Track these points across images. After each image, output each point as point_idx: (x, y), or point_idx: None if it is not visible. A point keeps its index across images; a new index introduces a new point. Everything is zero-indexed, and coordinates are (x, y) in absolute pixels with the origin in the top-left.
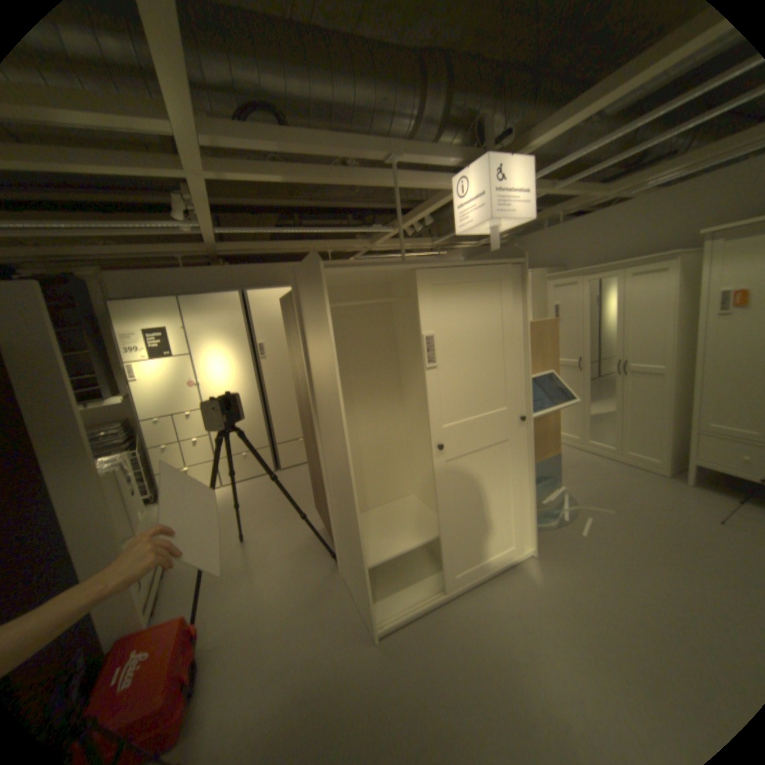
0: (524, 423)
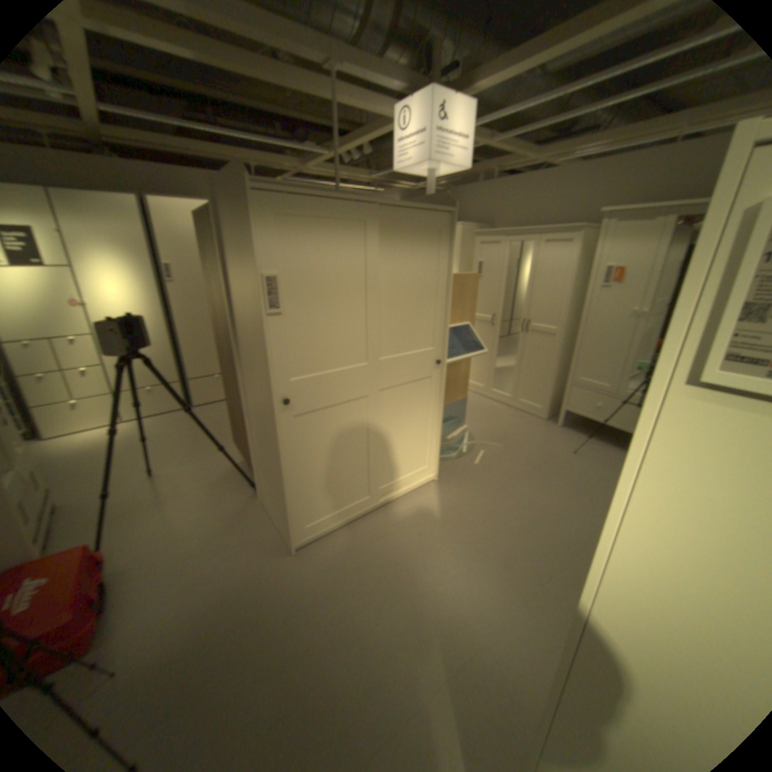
0: (439, 366)
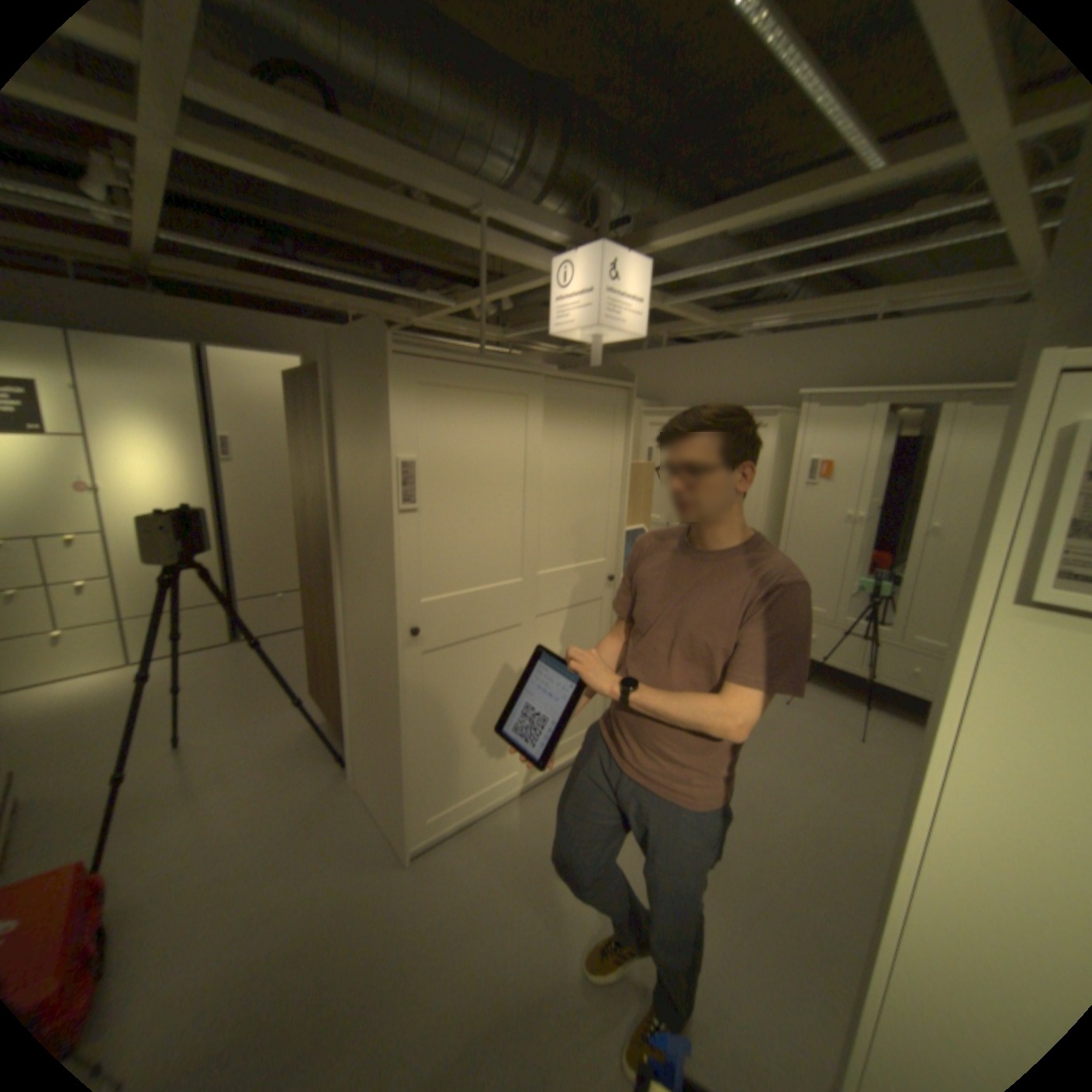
0: (610, 585)
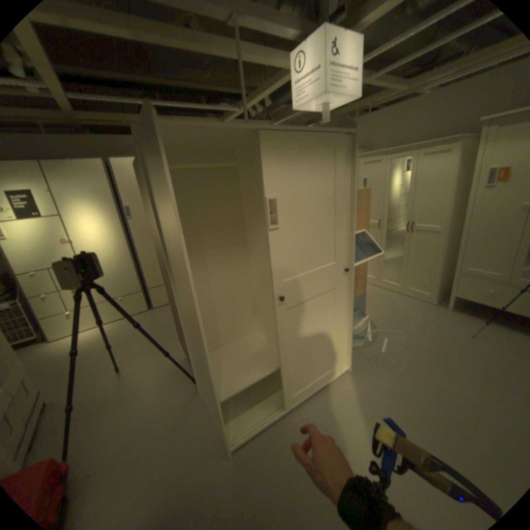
0: (346, 273)
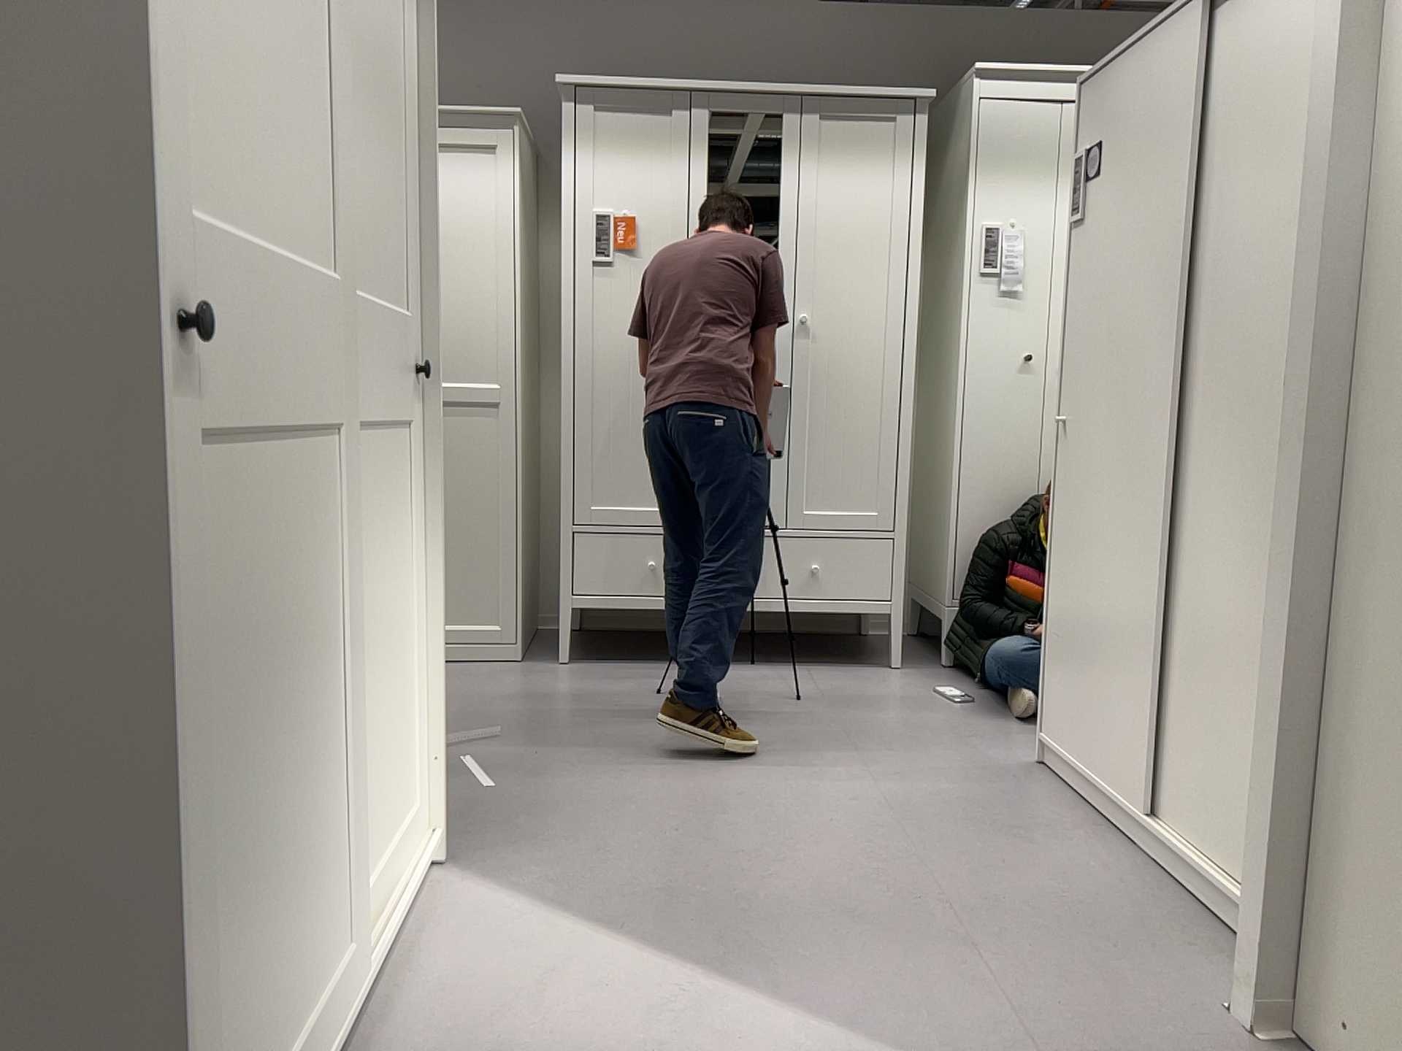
0: (415, 390)
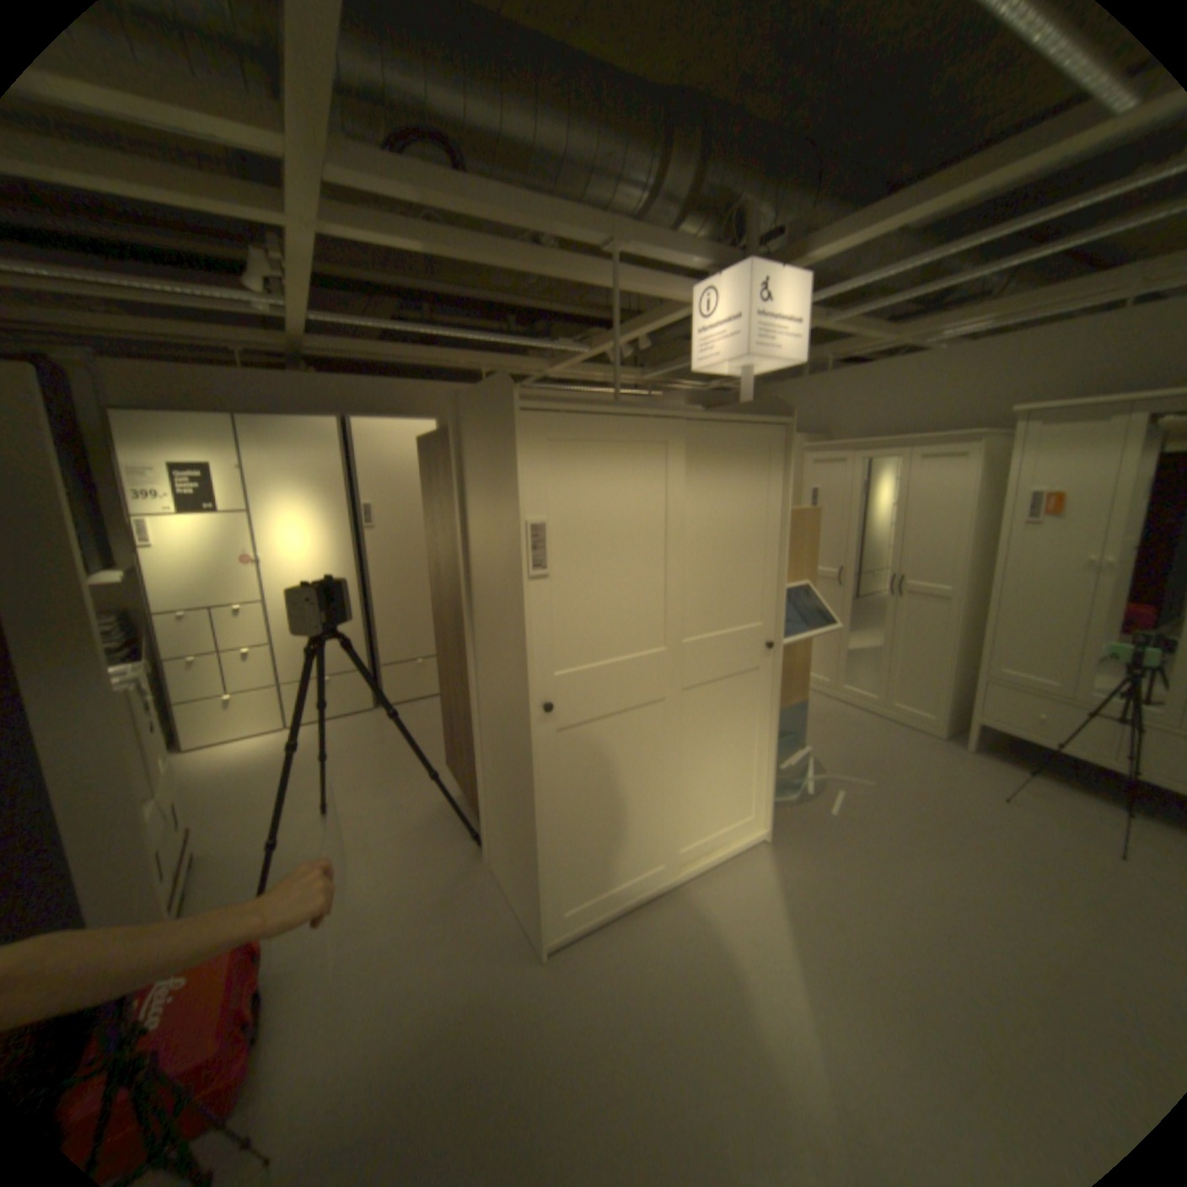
0: (770, 652)
